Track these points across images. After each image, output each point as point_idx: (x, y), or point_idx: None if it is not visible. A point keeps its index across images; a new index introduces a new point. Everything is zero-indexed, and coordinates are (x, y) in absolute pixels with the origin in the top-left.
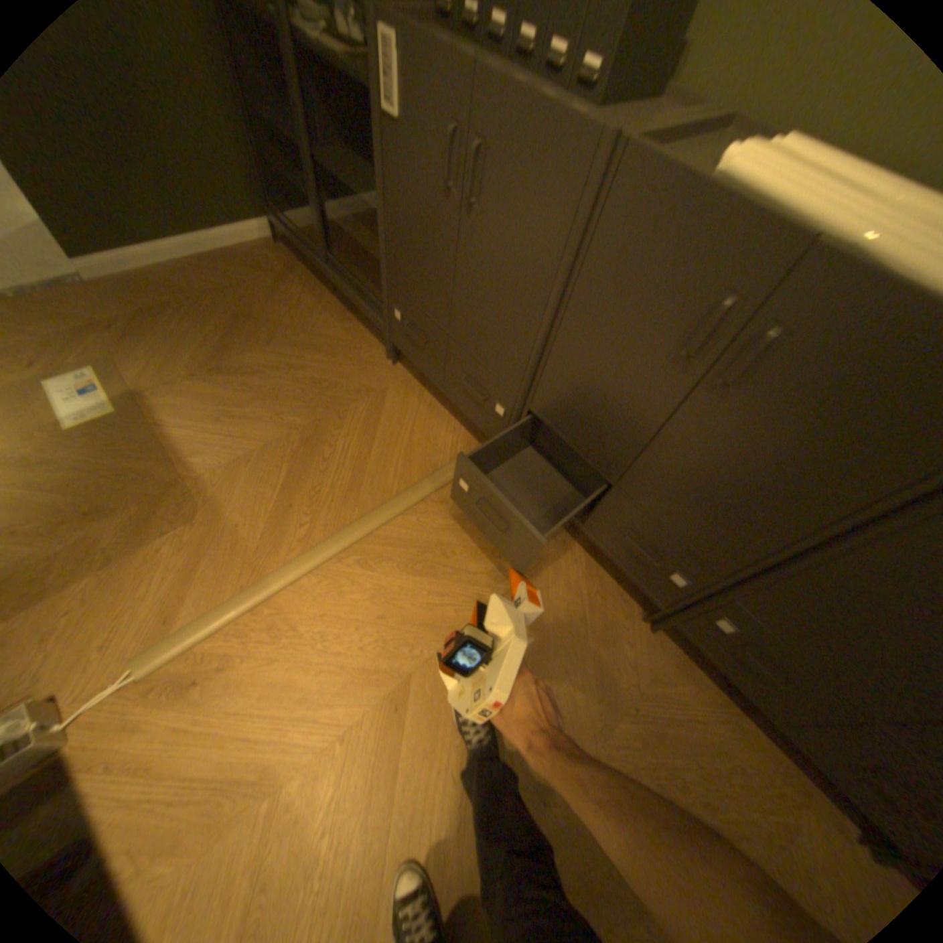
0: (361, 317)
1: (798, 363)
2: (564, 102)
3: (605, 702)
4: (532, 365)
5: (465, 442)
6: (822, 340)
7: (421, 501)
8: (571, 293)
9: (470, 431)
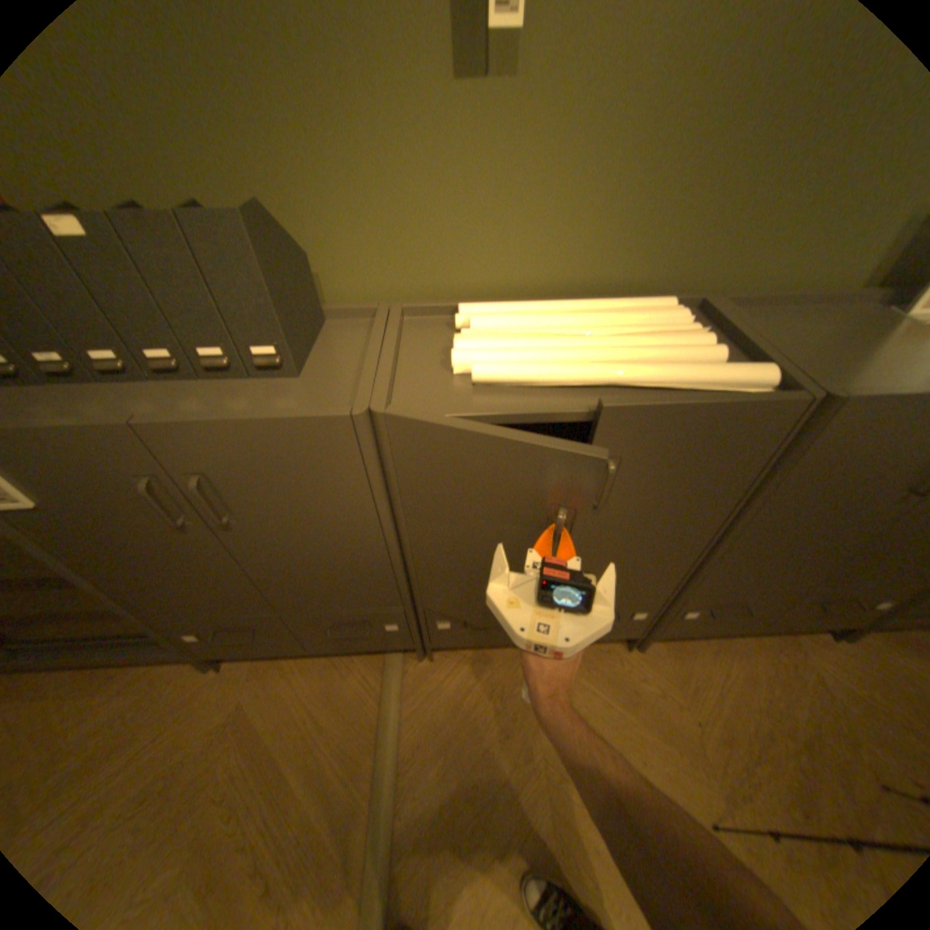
0: (125, 658)
1: (639, 471)
2: (289, 413)
3: (684, 750)
4: (400, 579)
5: (371, 667)
6: (647, 453)
7: (397, 778)
8: (403, 519)
9: (364, 651)
